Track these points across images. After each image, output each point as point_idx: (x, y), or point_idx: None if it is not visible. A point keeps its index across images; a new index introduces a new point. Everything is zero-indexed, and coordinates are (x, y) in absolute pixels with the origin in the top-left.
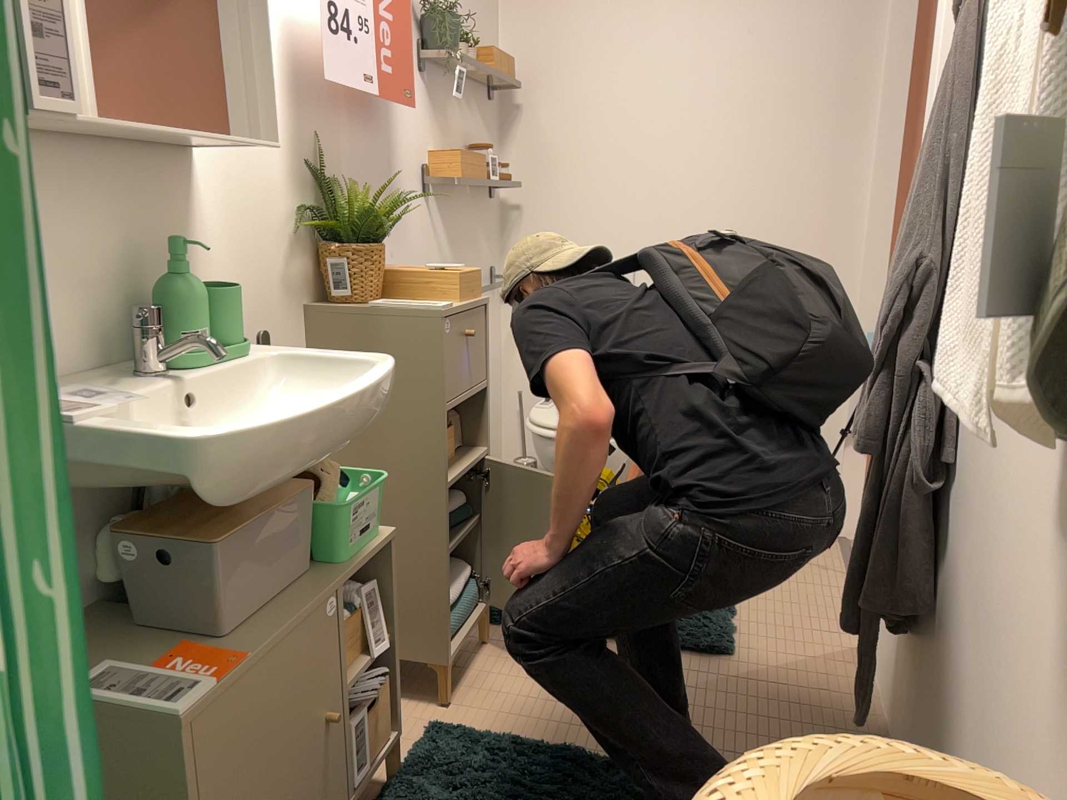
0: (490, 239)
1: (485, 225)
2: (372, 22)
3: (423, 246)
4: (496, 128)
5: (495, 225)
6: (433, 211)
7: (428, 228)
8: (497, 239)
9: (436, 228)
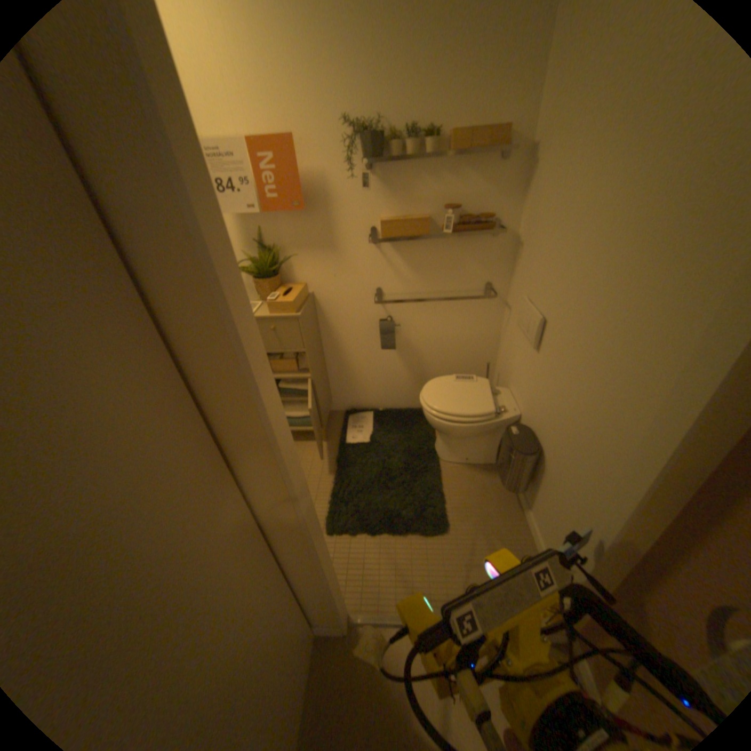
0: (488, 264)
1: (478, 255)
2: (251, 175)
3: (369, 271)
4: (519, 178)
5: (499, 254)
6: (384, 251)
7: (378, 261)
8: (505, 263)
9: (389, 261)
